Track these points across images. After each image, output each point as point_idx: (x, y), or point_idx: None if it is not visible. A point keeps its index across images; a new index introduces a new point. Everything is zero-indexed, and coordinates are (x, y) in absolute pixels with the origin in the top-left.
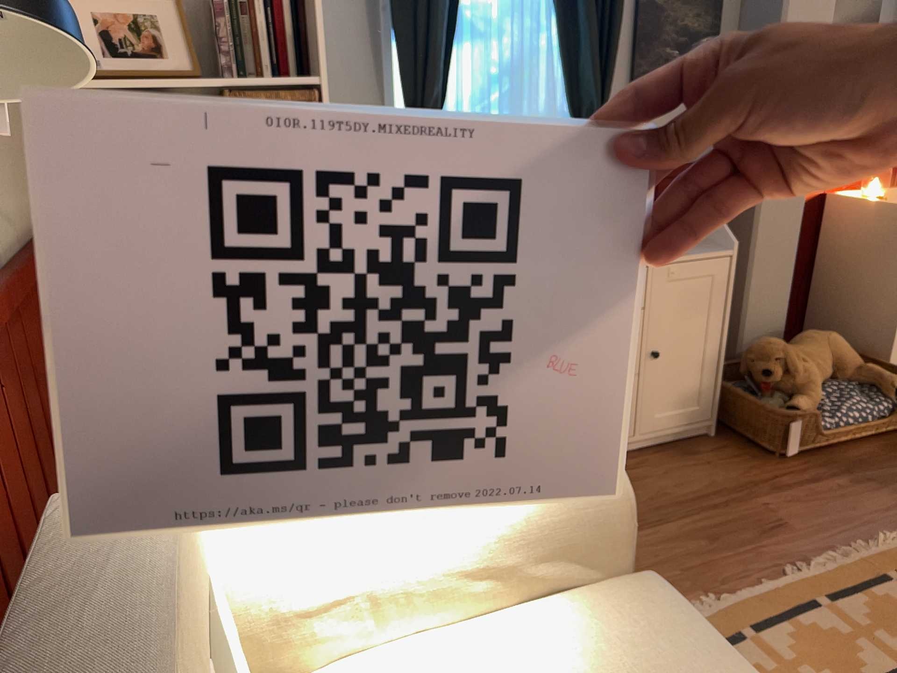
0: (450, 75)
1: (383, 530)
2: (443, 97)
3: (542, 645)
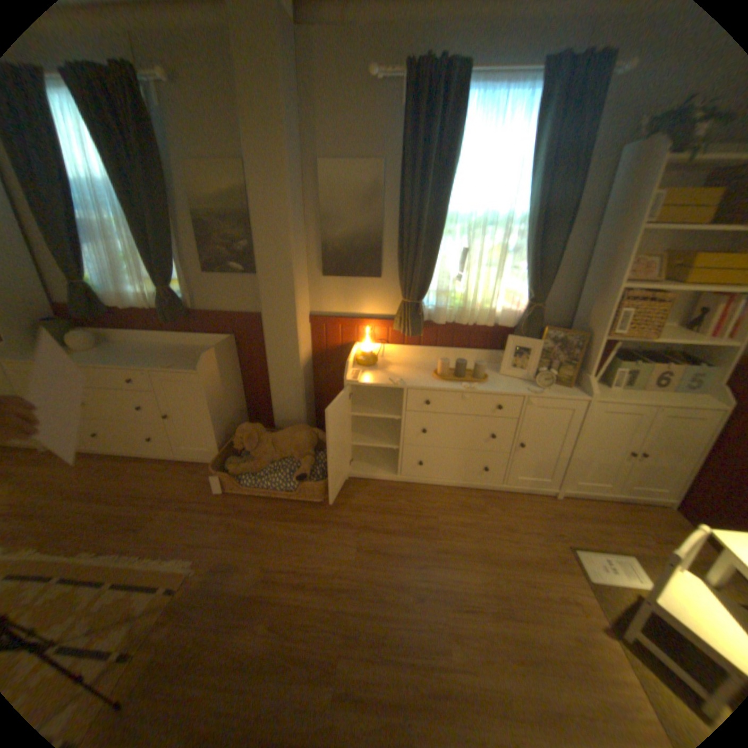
0: (81, 258)
1: None
2: (77, 269)
3: None
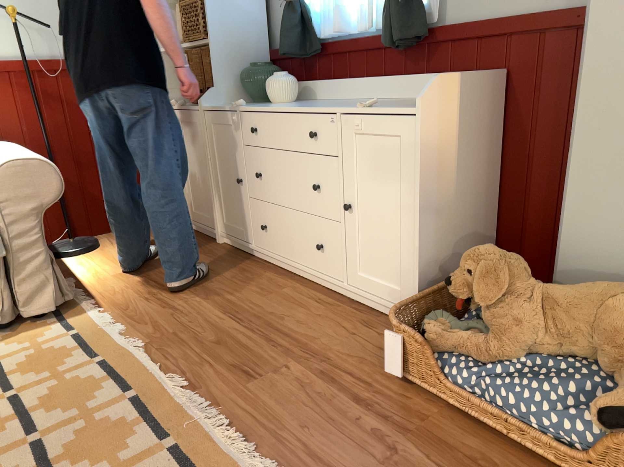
0: None
1: None
2: None
3: None
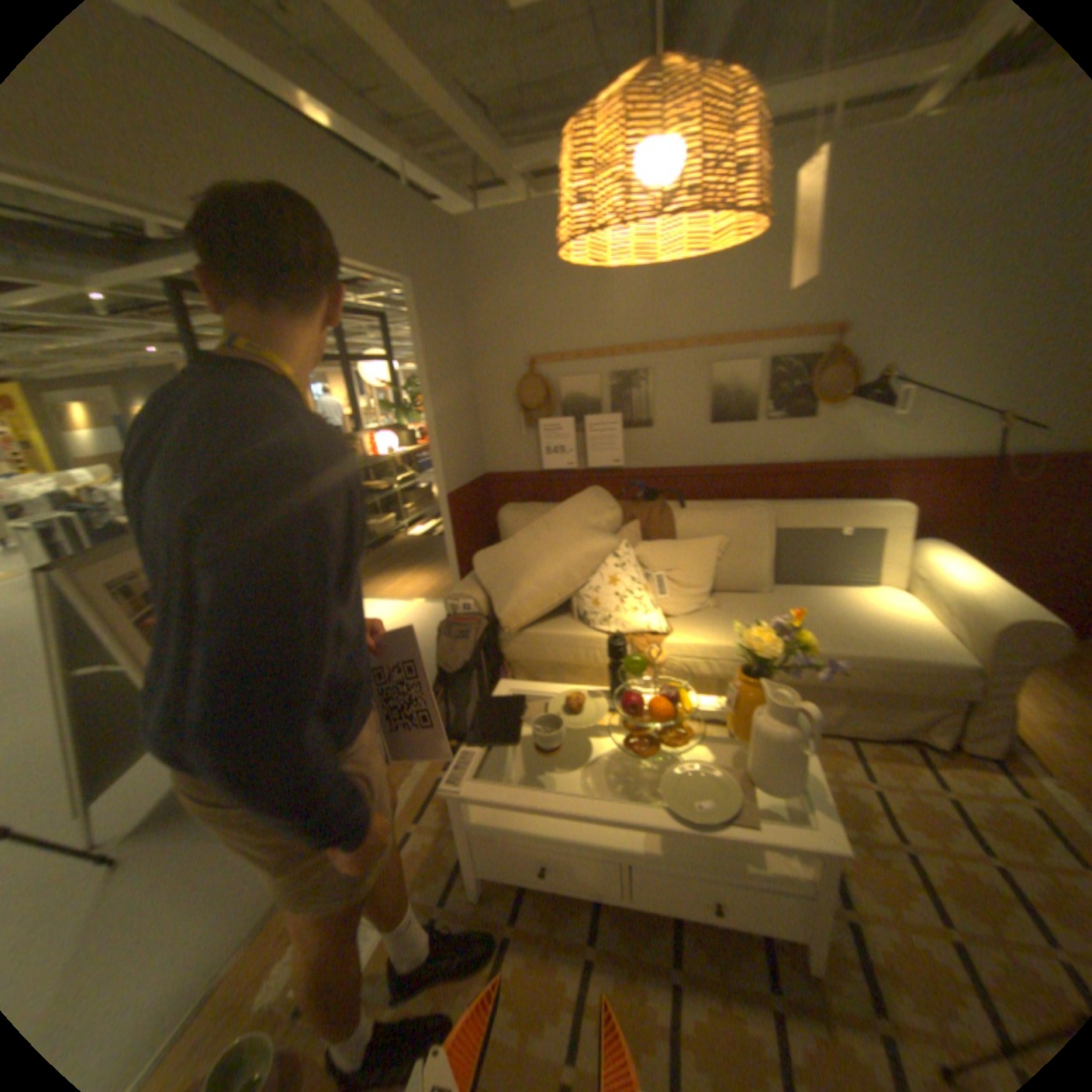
0: None
1: (950, 573)
2: None
3: (920, 626)
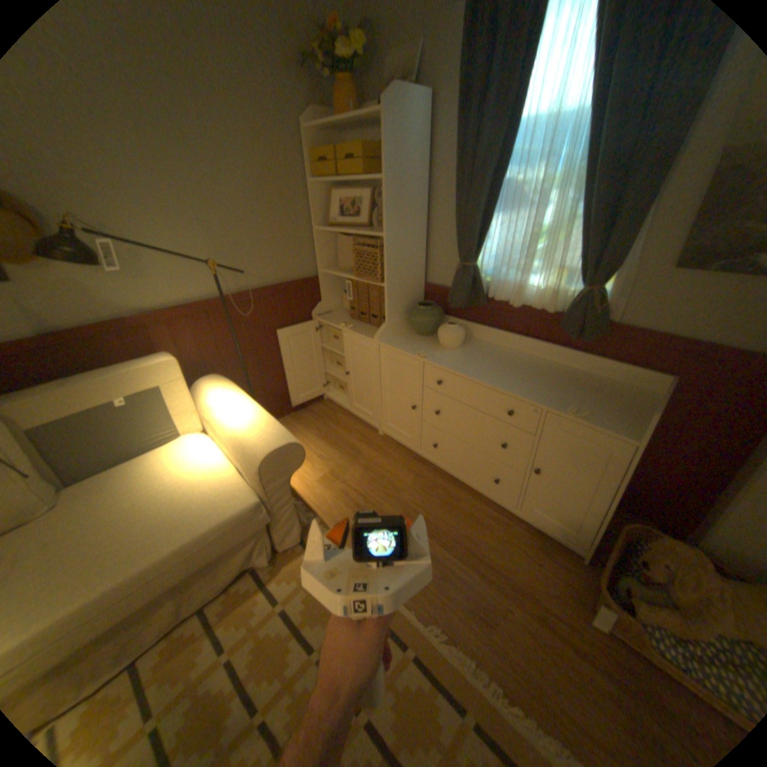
0: (489, 233)
1: (220, 412)
2: (479, 247)
3: (210, 475)
